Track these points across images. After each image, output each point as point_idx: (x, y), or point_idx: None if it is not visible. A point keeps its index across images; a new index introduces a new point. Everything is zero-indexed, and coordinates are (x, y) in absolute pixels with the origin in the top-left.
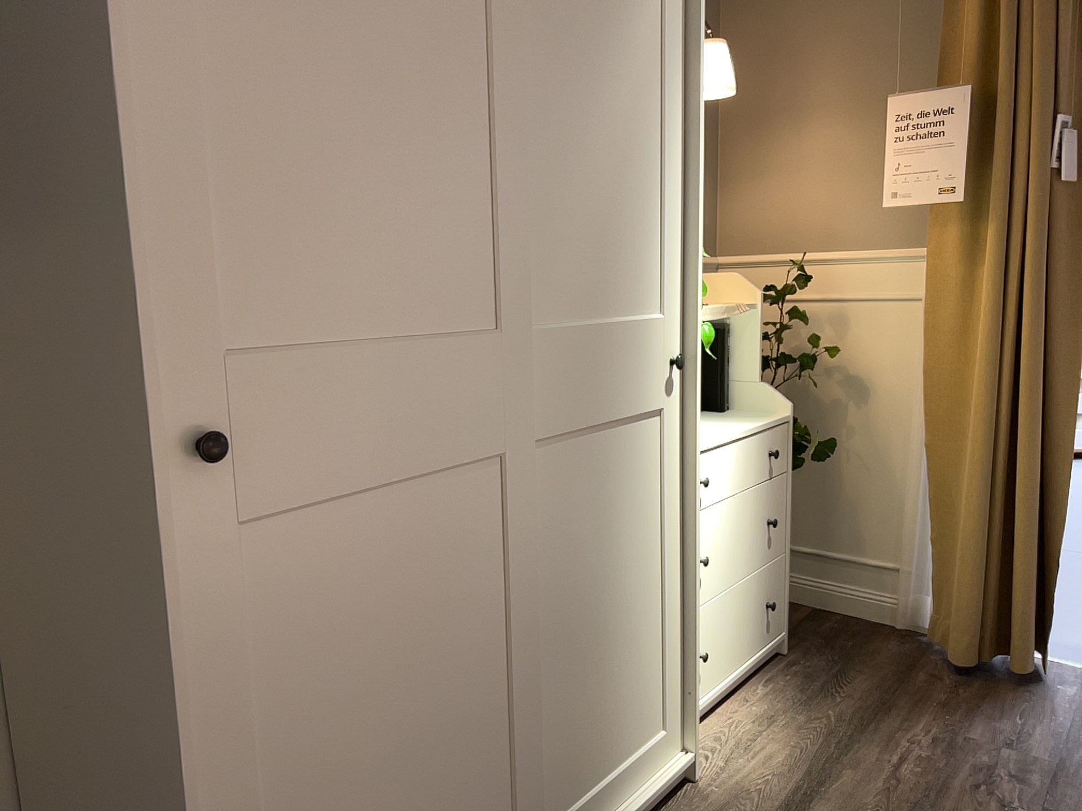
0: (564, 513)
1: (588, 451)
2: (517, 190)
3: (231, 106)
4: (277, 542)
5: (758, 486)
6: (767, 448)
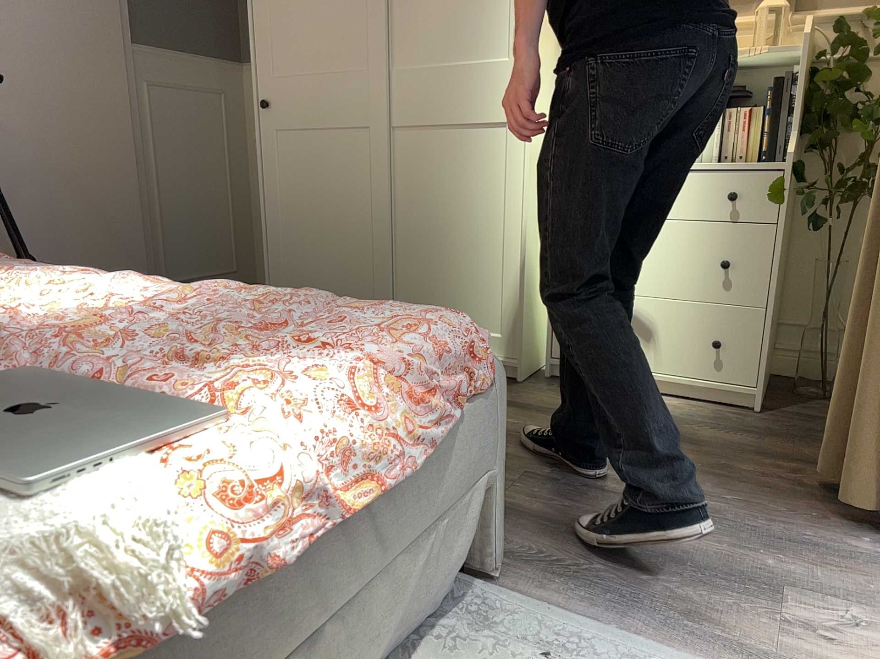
0: (421, 169)
1: (439, 140)
2: (379, 5)
3: (278, 5)
4: (290, 141)
5: (704, 222)
6: (726, 189)
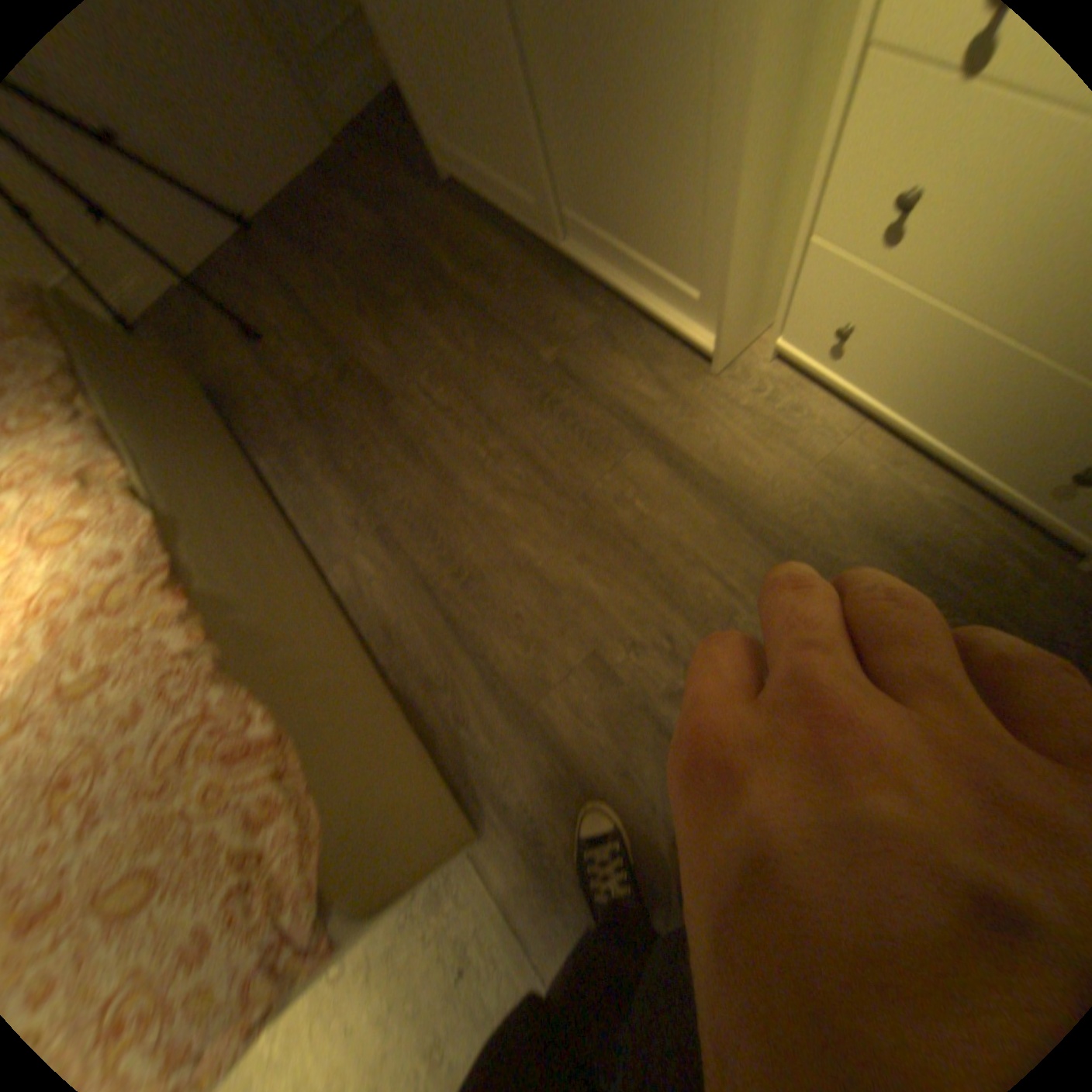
0: None
1: None
2: None
3: None
4: None
5: None
6: None
